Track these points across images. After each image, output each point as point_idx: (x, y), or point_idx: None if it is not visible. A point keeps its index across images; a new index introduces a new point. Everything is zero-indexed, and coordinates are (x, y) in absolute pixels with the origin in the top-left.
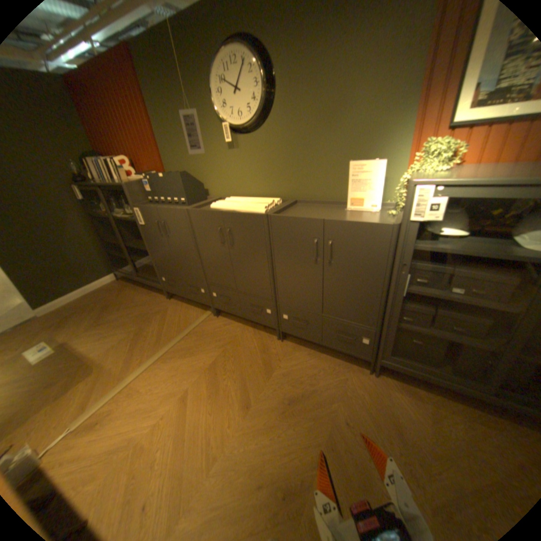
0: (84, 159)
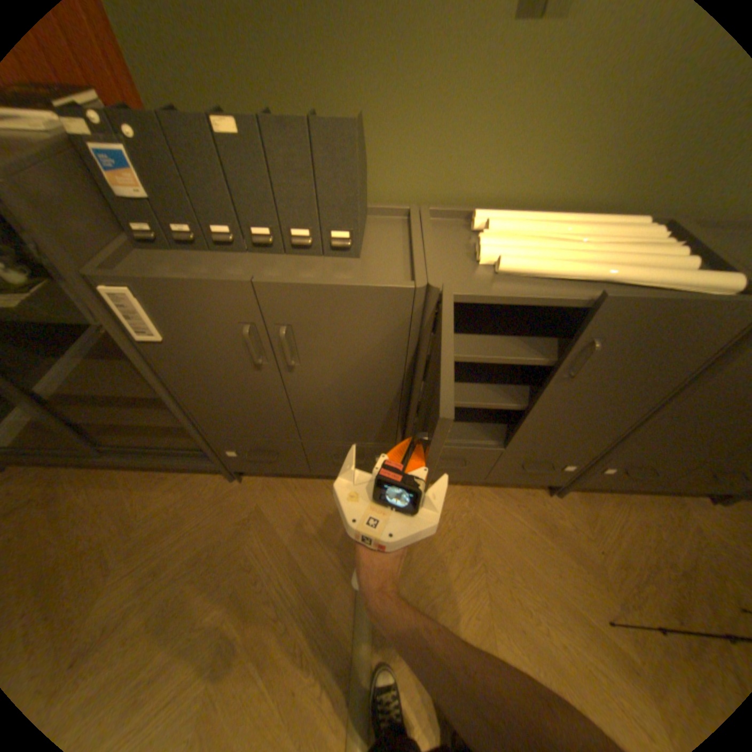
0: None
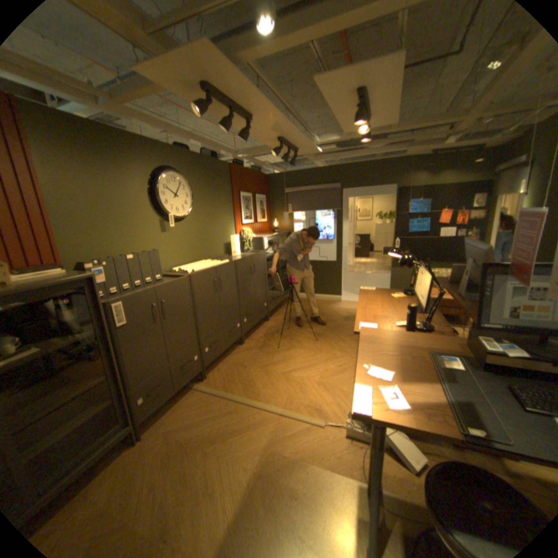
0: None
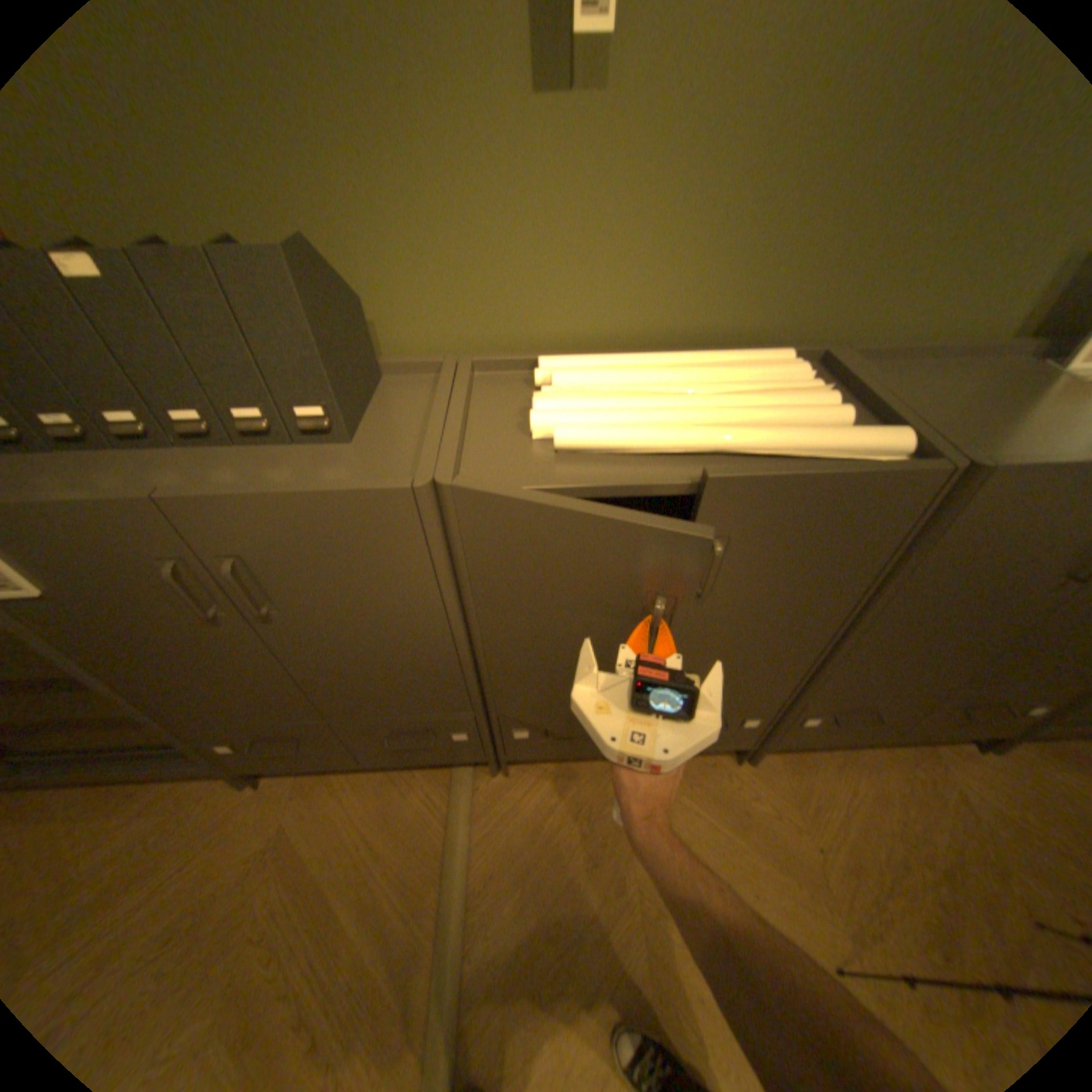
0: None
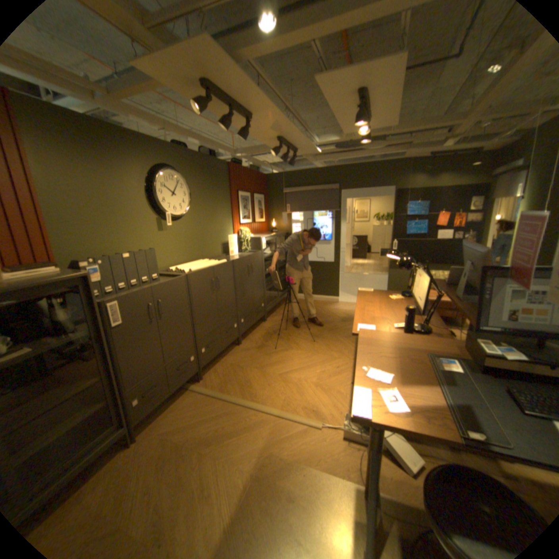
0: None
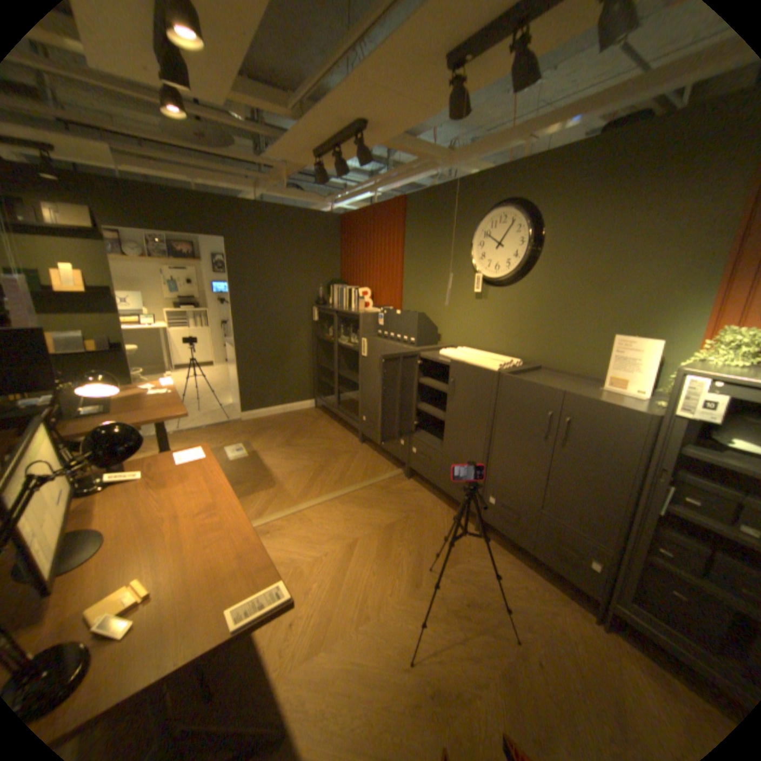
0: (332, 287)
